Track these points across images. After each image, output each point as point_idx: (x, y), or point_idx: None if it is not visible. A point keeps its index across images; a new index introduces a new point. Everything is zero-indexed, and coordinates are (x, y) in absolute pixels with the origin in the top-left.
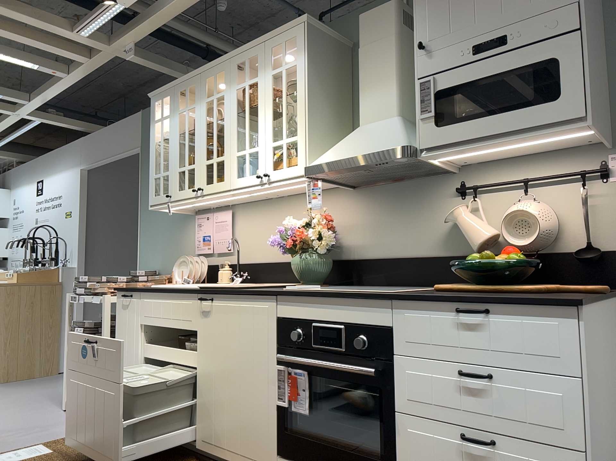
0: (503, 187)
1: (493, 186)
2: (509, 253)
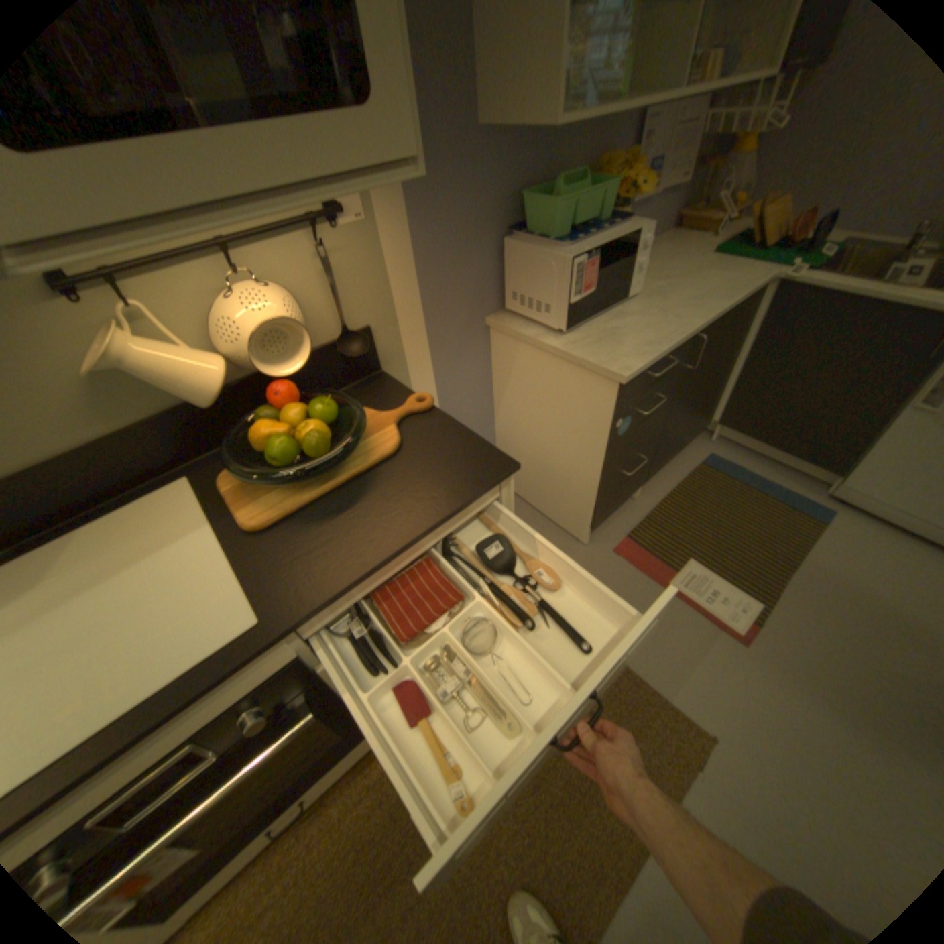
0: (168, 255)
1: (150, 260)
2: (296, 399)
